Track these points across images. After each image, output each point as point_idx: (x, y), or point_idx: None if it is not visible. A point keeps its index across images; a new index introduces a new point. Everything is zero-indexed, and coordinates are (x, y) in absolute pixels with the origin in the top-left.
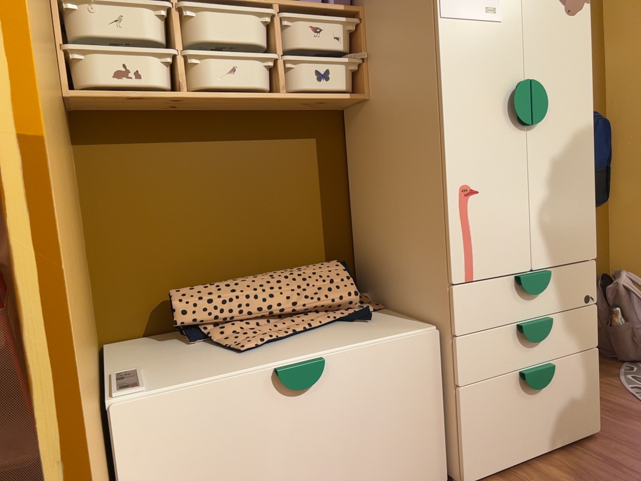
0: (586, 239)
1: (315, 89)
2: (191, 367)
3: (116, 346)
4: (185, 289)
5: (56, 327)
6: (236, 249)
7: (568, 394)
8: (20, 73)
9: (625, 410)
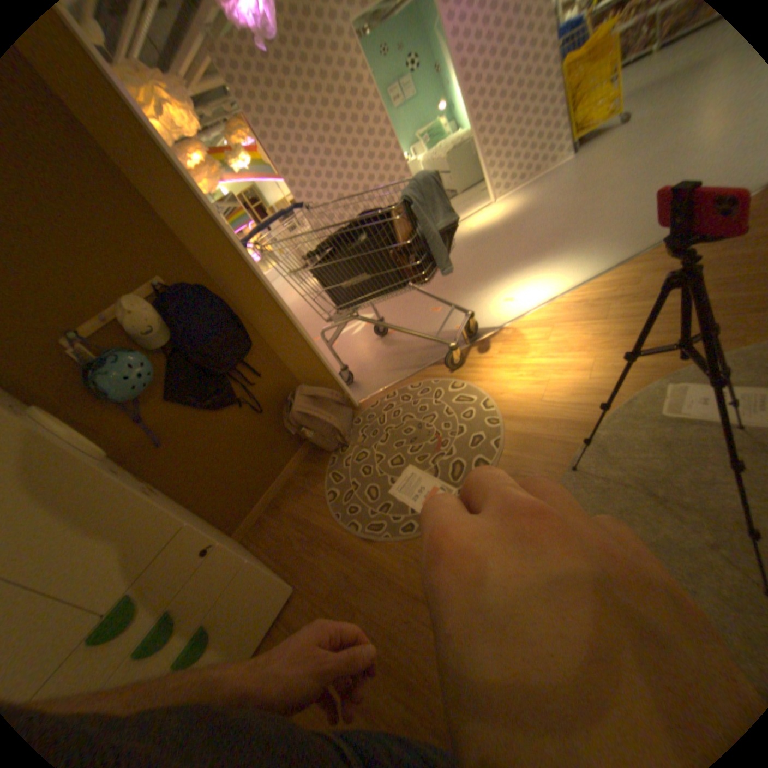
0: (157, 527)
1: None
2: None
3: None
4: None
5: None
6: None
7: (241, 613)
8: None
9: (318, 536)
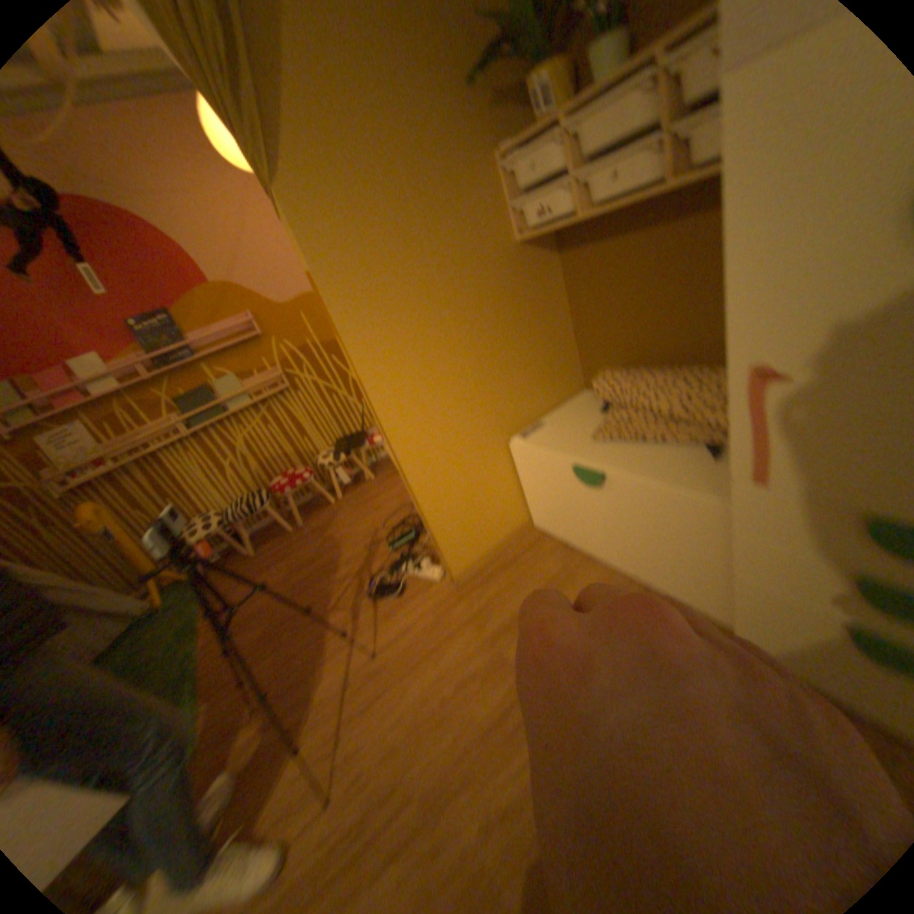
0: None
1: (715, 156)
2: (561, 433)
3: (583, 392)
4: (609, 369)
5: (387, 430)
6: (673, 334)
7: None
8: (350, 352)
9: None
